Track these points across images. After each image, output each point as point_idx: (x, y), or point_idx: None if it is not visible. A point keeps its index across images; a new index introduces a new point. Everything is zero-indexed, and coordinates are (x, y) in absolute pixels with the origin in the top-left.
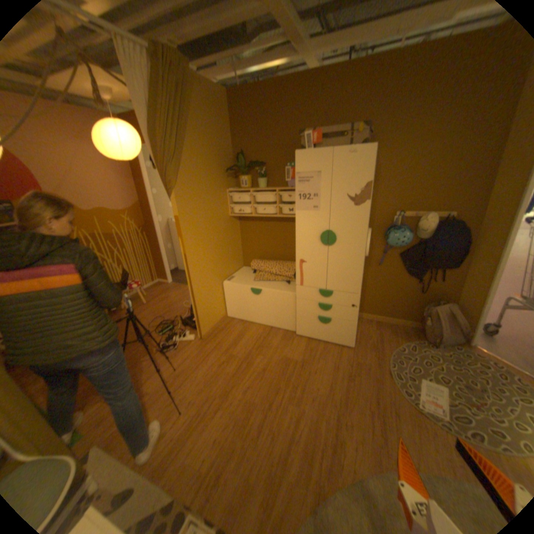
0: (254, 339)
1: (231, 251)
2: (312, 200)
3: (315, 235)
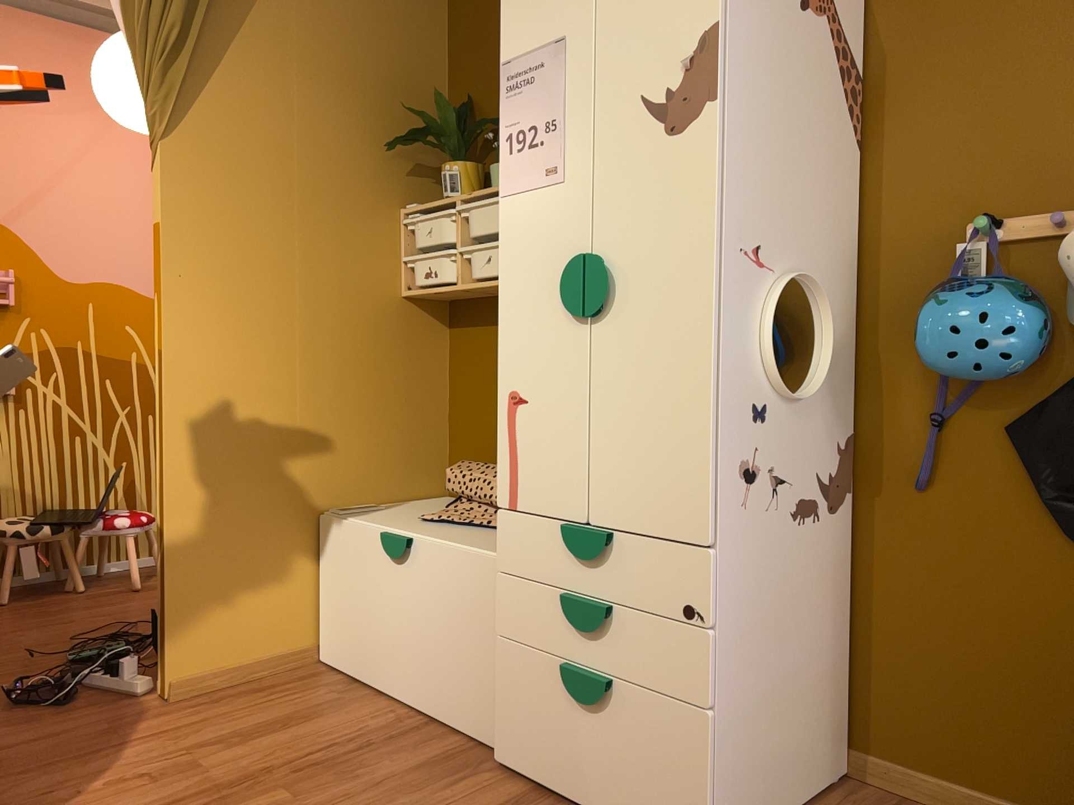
0: (326, 742)
1: (391, 418)
2: (543, 145)
3: (552, 282)
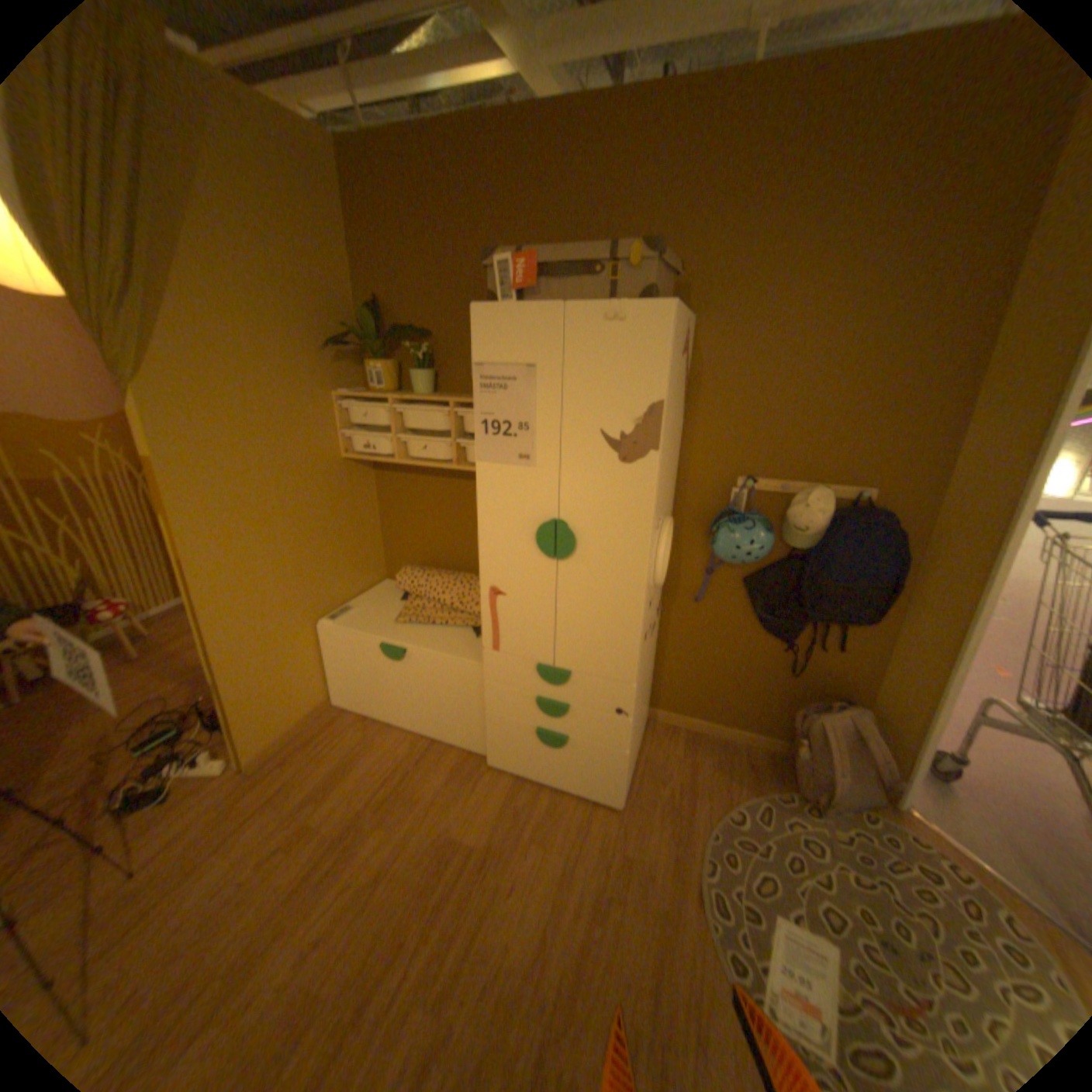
0: (380, 780)
1: (348, 545)
2: (516, 439)
3: (525, 531)
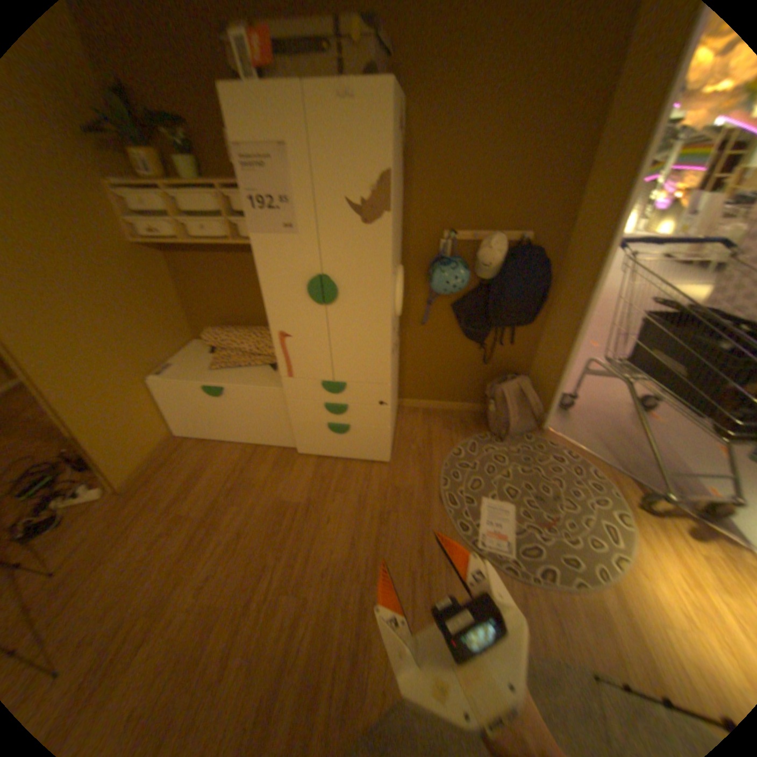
0: (223, 476)
1: (153, 316)
2: (278, 210)
3: (297, 285)
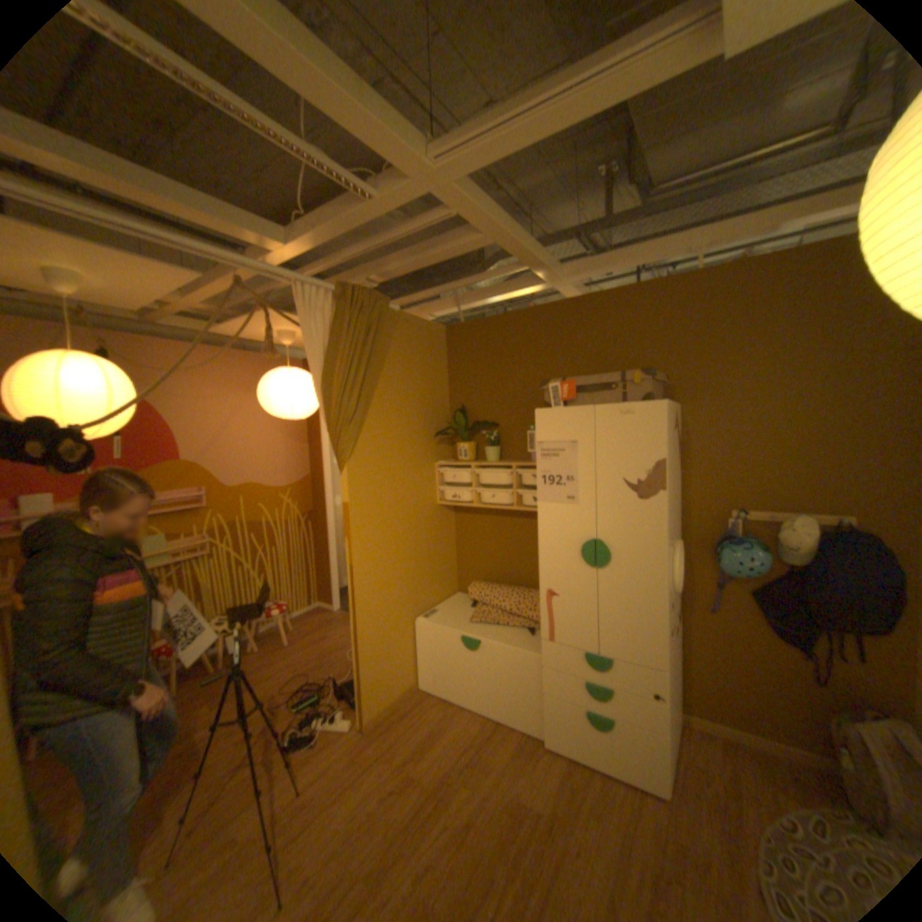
0: (460, 749)
1: (436, 564)
2: (565, 486)
3: (573, 547)
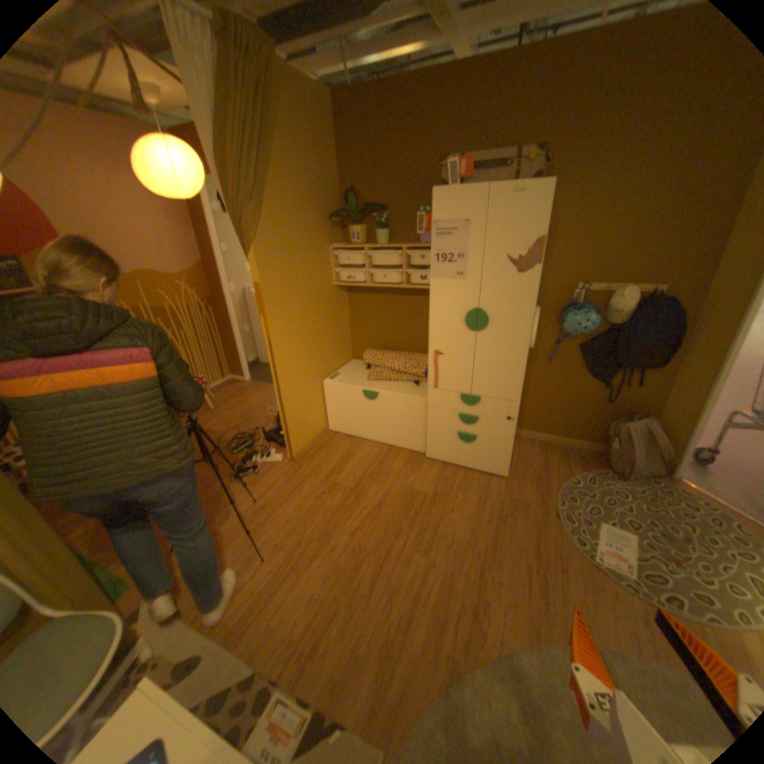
0: (367, 463)
1: (335, 337)
2: (455, 263)
3: (457, 316)
